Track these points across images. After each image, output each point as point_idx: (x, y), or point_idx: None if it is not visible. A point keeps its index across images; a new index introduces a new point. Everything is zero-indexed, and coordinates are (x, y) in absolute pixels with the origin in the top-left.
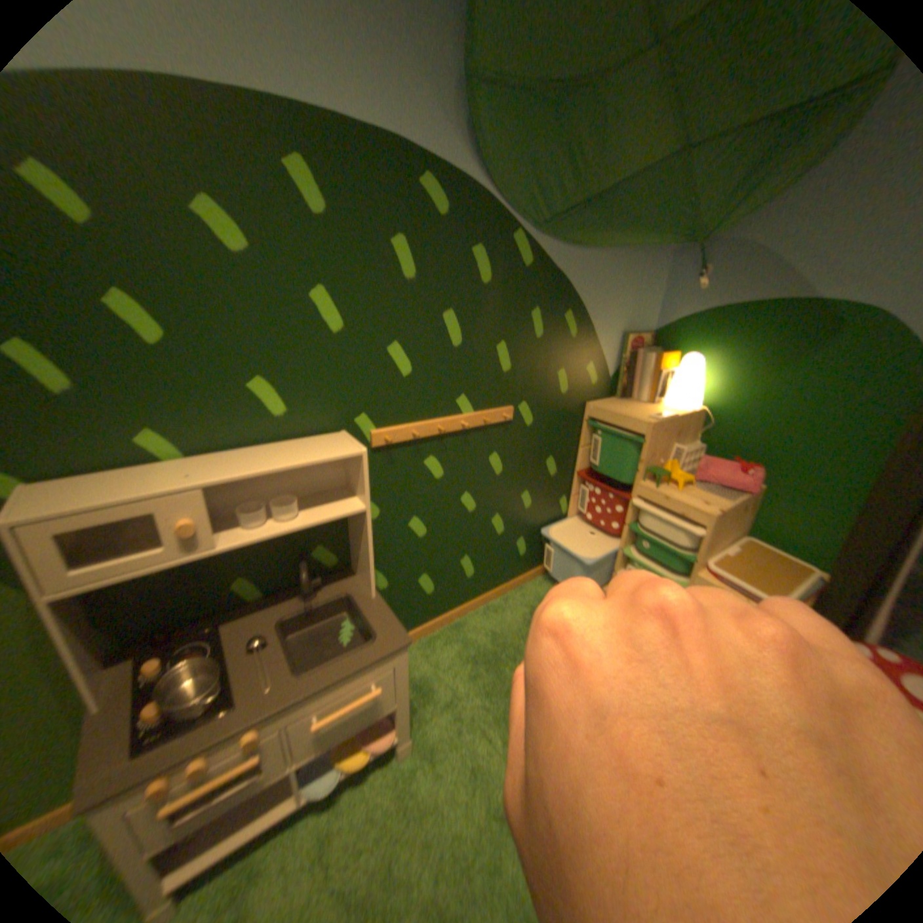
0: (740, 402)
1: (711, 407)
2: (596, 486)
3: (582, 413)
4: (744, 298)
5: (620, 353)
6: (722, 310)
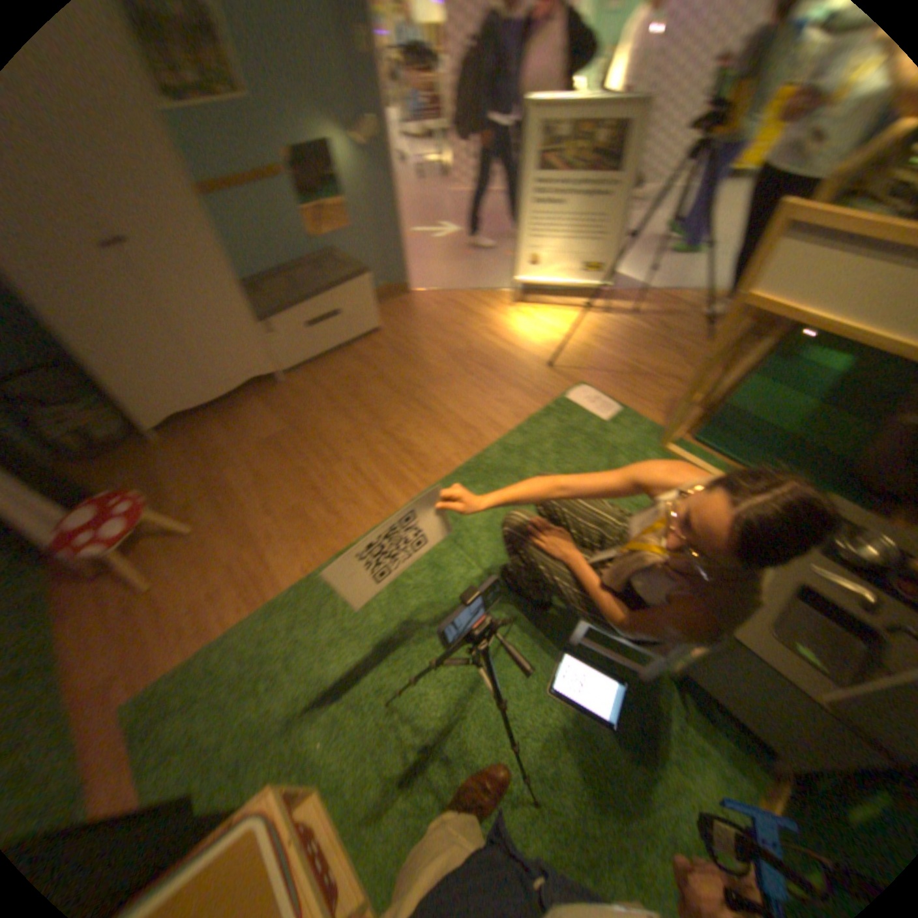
0: None
1: None
2: None
3: None
4: None
5: None
6: None
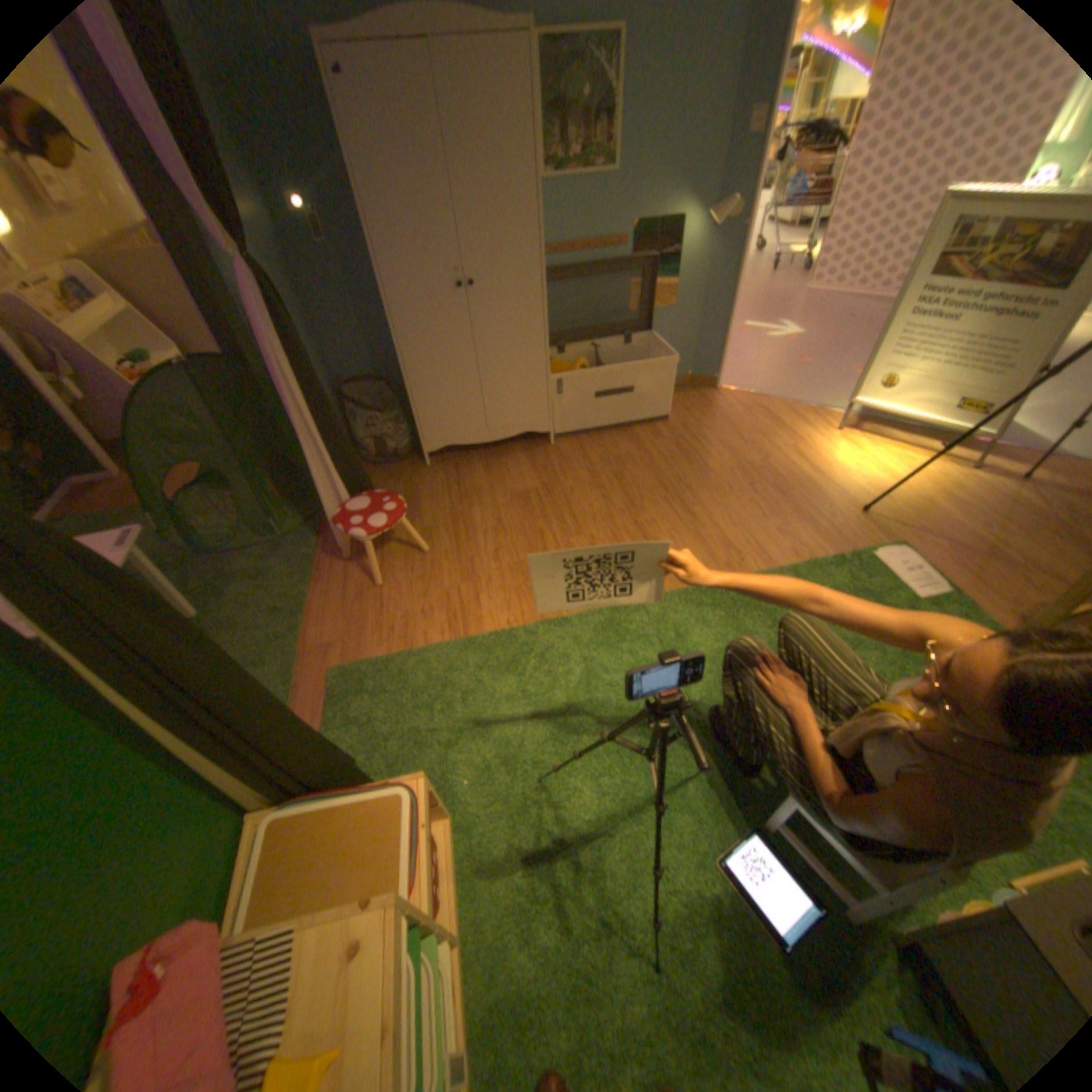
0: None
1: None
2: None
3: None
4: None
5: None
6: None
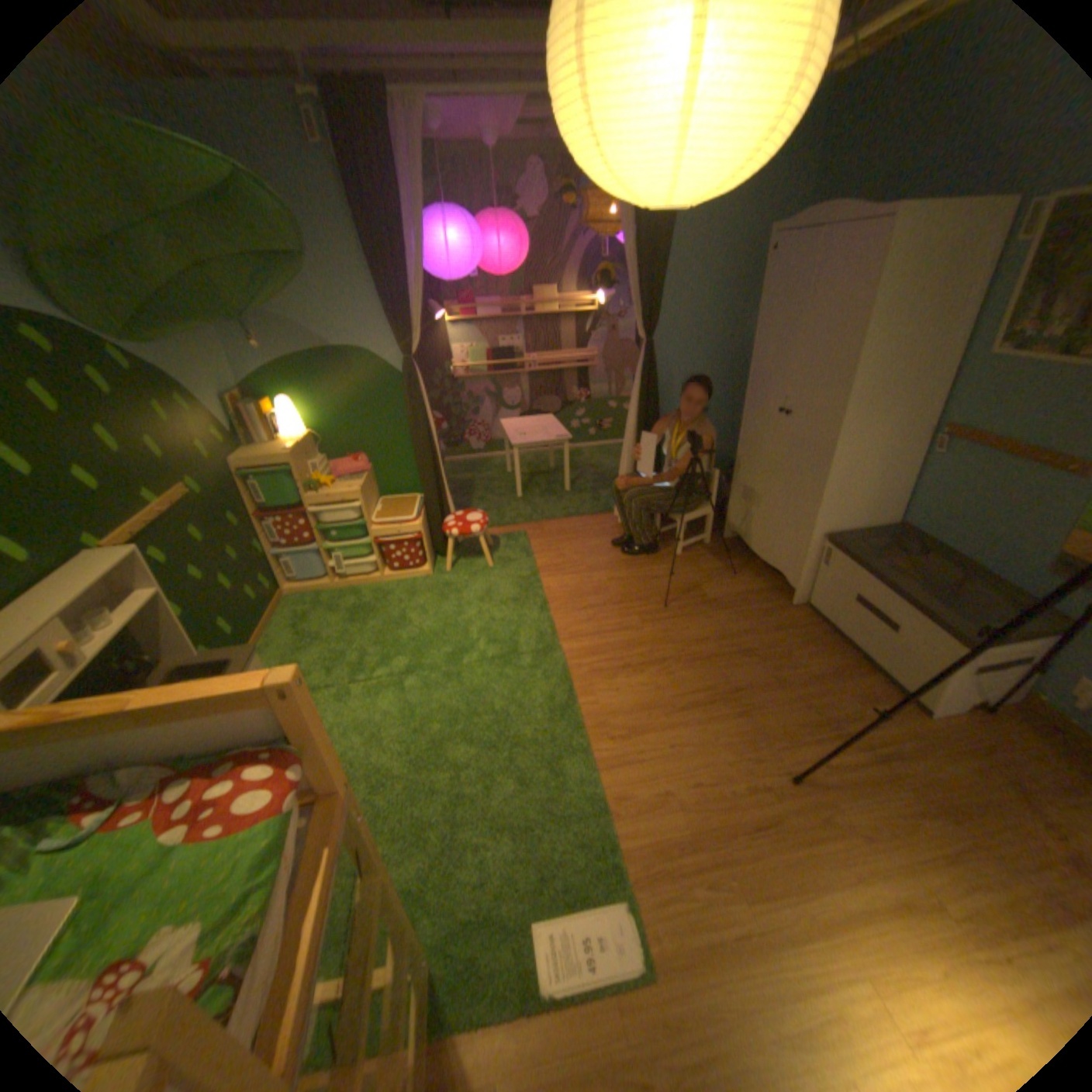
0: (325, 421)
1: (310, 430)
2: (273, 518)
3: (226, 469)
4: (286, 353)
5: (223, 414)
6: (276, 364)
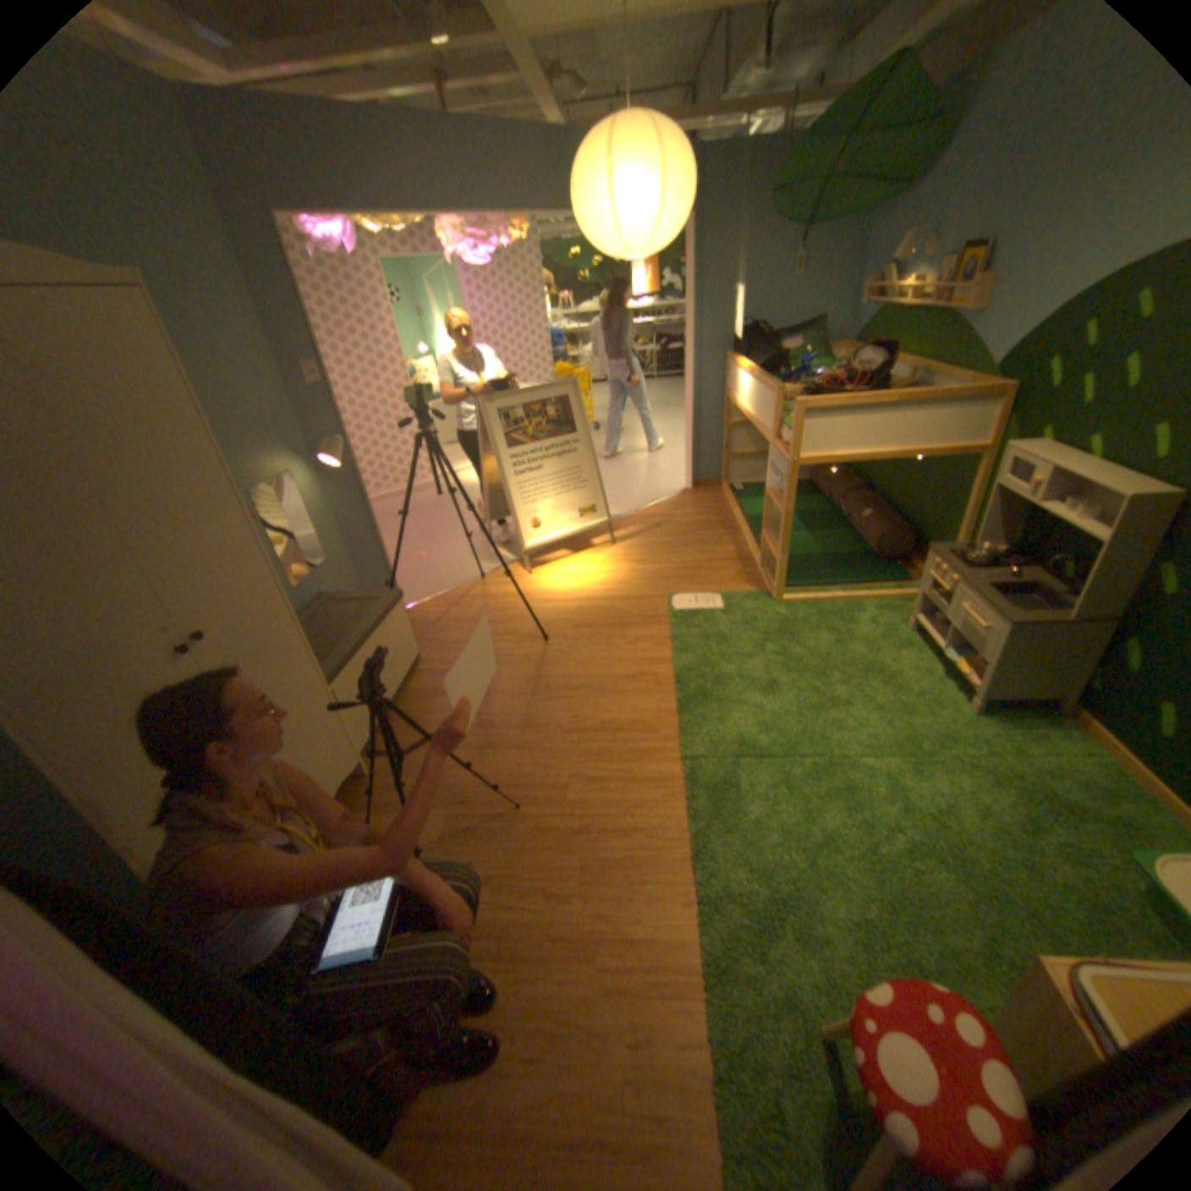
0: None
1: None
2: None
3: None
4: None
5: None
6: None
